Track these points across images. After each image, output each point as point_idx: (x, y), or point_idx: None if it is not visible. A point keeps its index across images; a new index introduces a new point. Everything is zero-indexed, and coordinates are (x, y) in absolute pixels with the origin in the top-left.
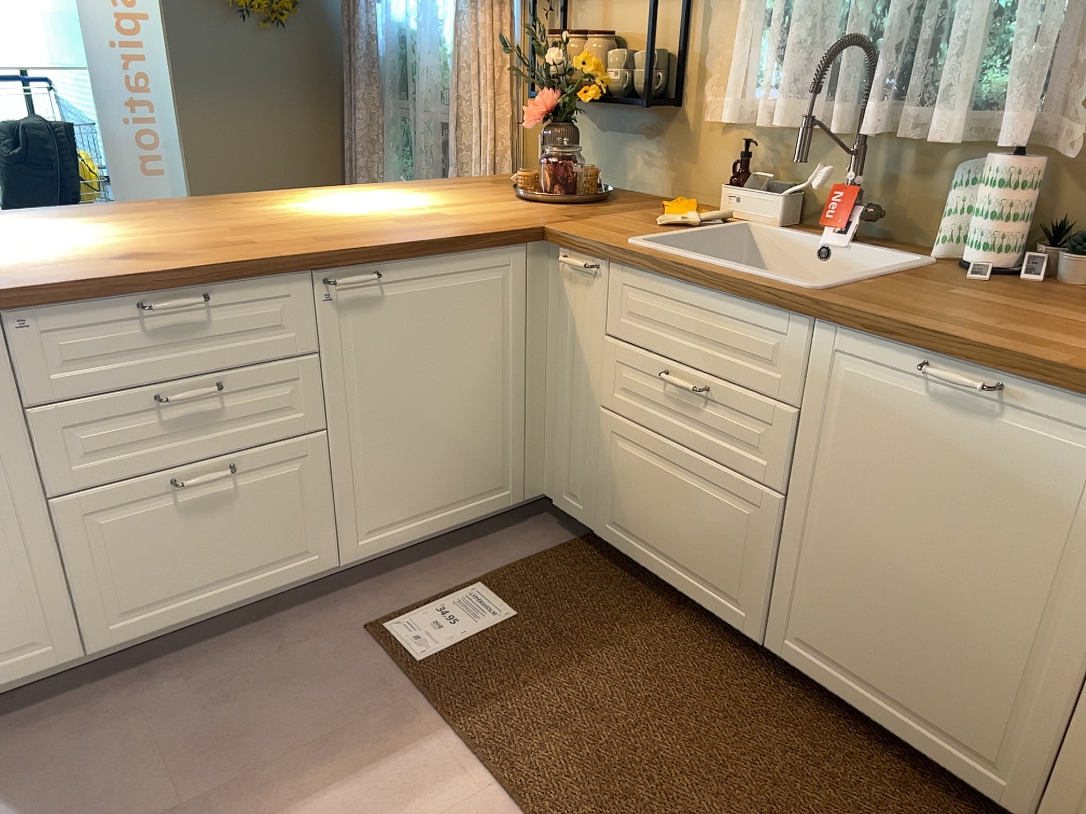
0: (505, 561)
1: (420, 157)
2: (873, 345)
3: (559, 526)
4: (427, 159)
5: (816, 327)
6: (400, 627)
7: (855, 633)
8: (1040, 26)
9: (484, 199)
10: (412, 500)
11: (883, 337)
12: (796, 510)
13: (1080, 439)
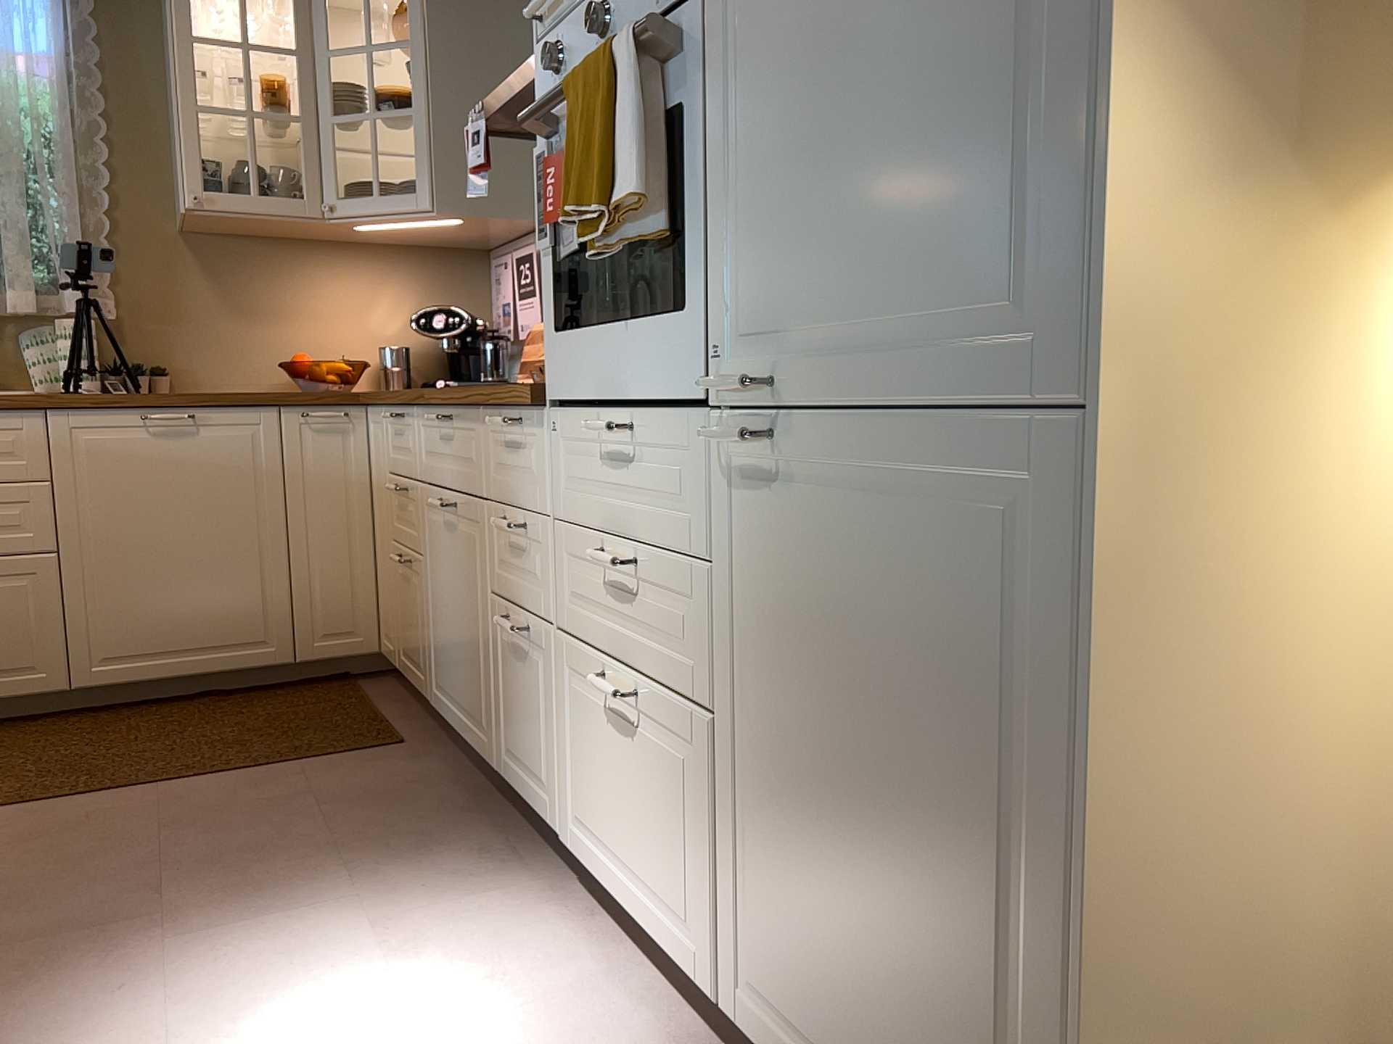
0: None
1: None
2: (102, 416)
3: None
4: None
5: (49, 418)
6: None
7: (150, 621)
8: (69, 239)
9: None
10: None
11: (111, 407)
12: (72, 559)
13: (242, 429)
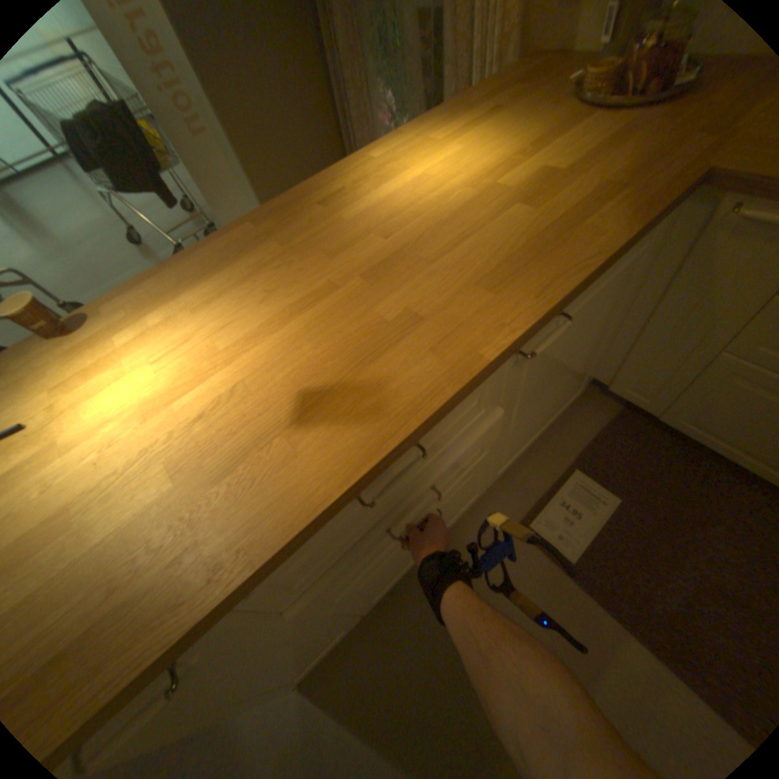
0: (583, 440)
1: (403, 58)
2: None
3: (604, 396)
4: (412, 58)
5: None
6: (544, 526)
7: None
8: None
9: (559, 119)
10: (531, 435)
11: None
12: None
13: None
